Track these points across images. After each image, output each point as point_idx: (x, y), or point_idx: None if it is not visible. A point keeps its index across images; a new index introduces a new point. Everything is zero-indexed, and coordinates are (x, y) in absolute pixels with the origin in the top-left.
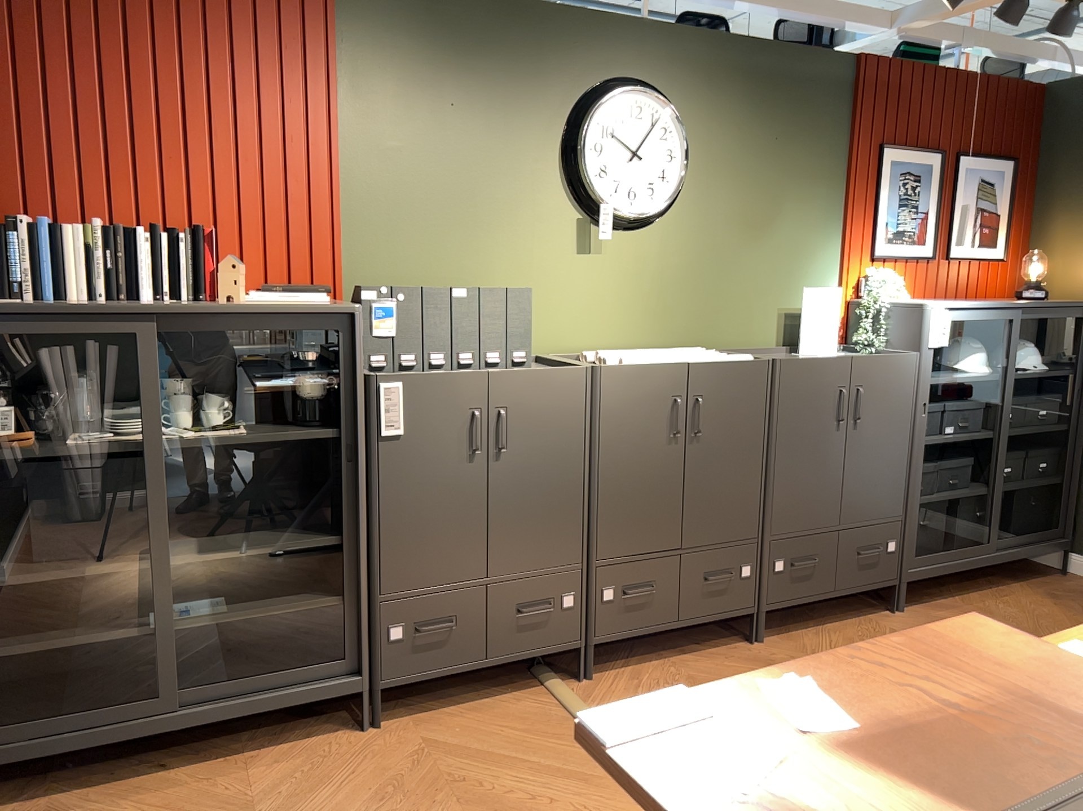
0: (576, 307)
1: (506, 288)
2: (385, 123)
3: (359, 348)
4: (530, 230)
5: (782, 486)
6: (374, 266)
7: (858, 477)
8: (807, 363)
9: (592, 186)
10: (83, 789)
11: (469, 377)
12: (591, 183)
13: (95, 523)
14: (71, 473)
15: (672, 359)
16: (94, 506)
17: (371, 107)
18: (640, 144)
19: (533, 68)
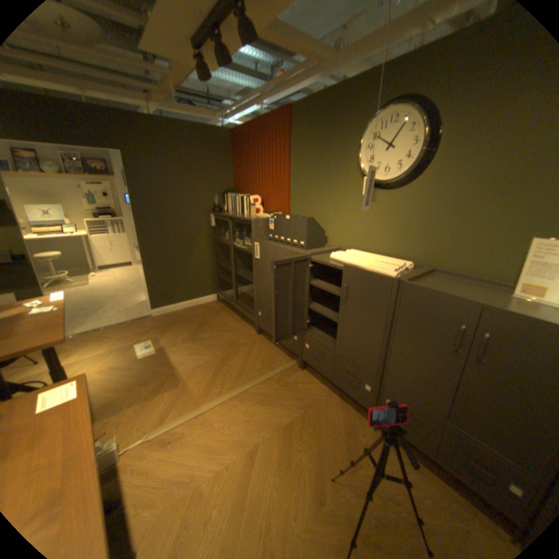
0: (359, 229)
1: (299, 217)
2: (301, 155)
3: (253, 232)
4: (343, 192)
5: (396, 360)
6: (297, 207)
7: (476, 403)
8: (427, 291)
9: (361, 168)
10: (229, 310)
11: (272, 247)
12: (361, 166)
13: (234, 260)
14: (232, 249)
15: (350, 262)
16: (233, 257)
17: (298, 151)
18: (395, 137)
19: (349, 113)
